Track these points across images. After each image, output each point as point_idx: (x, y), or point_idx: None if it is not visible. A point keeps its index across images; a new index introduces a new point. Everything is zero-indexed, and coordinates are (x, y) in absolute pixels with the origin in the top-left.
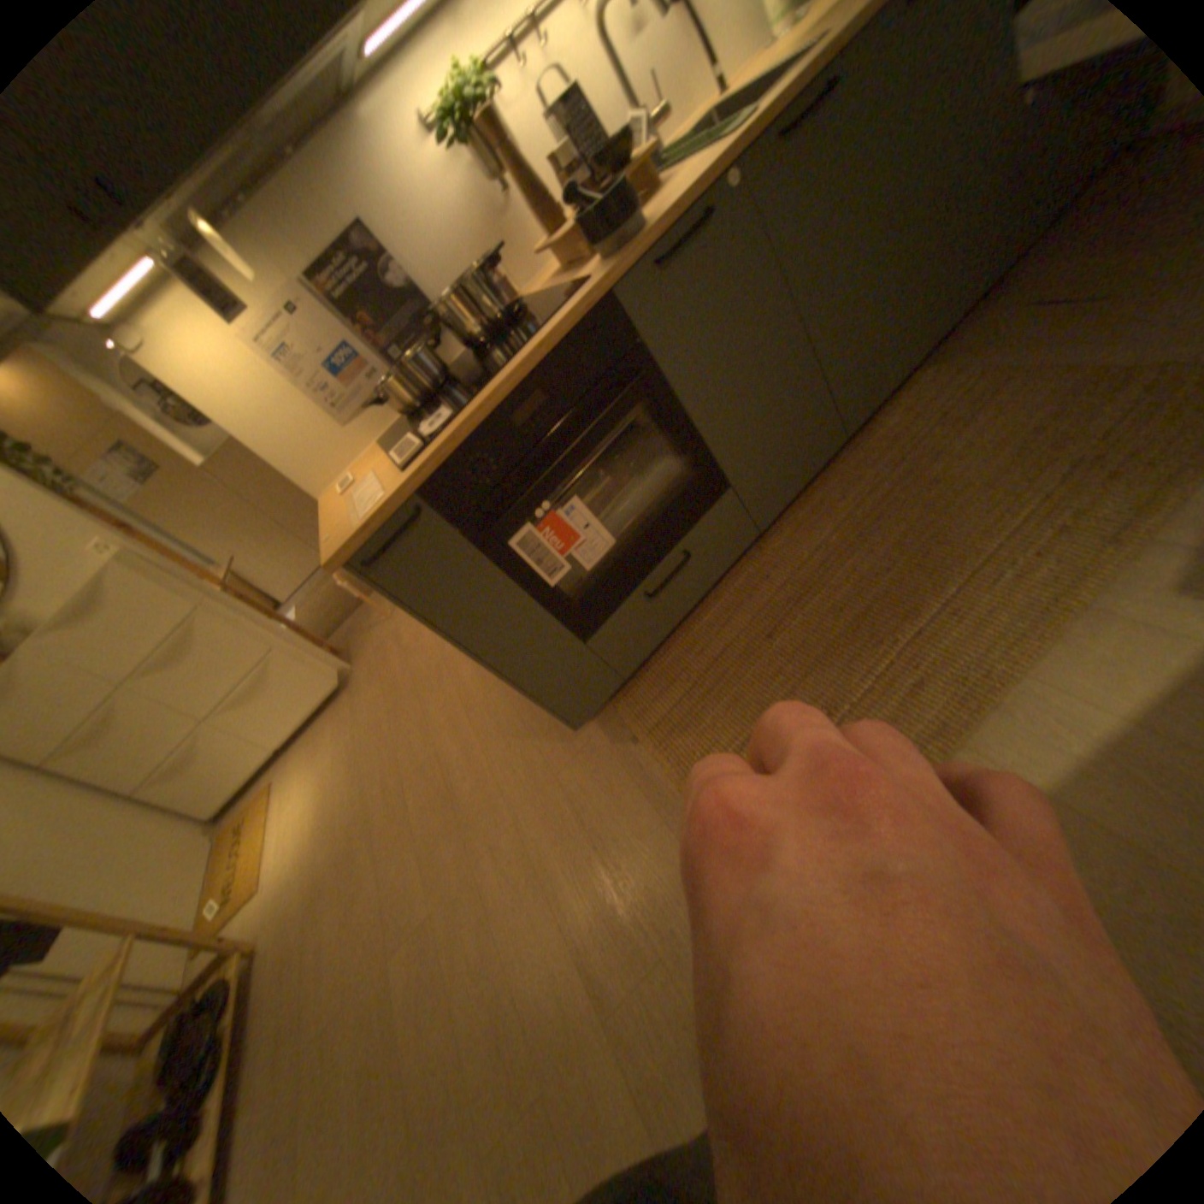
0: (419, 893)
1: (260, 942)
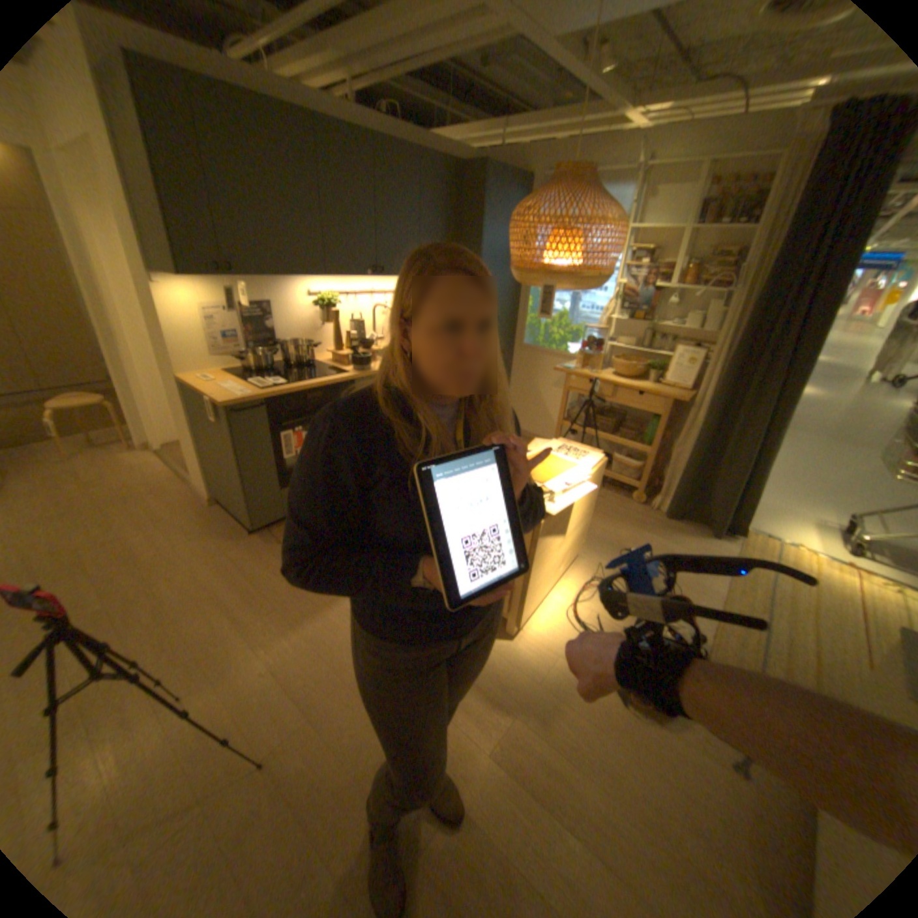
0: (96, 603)
1: None
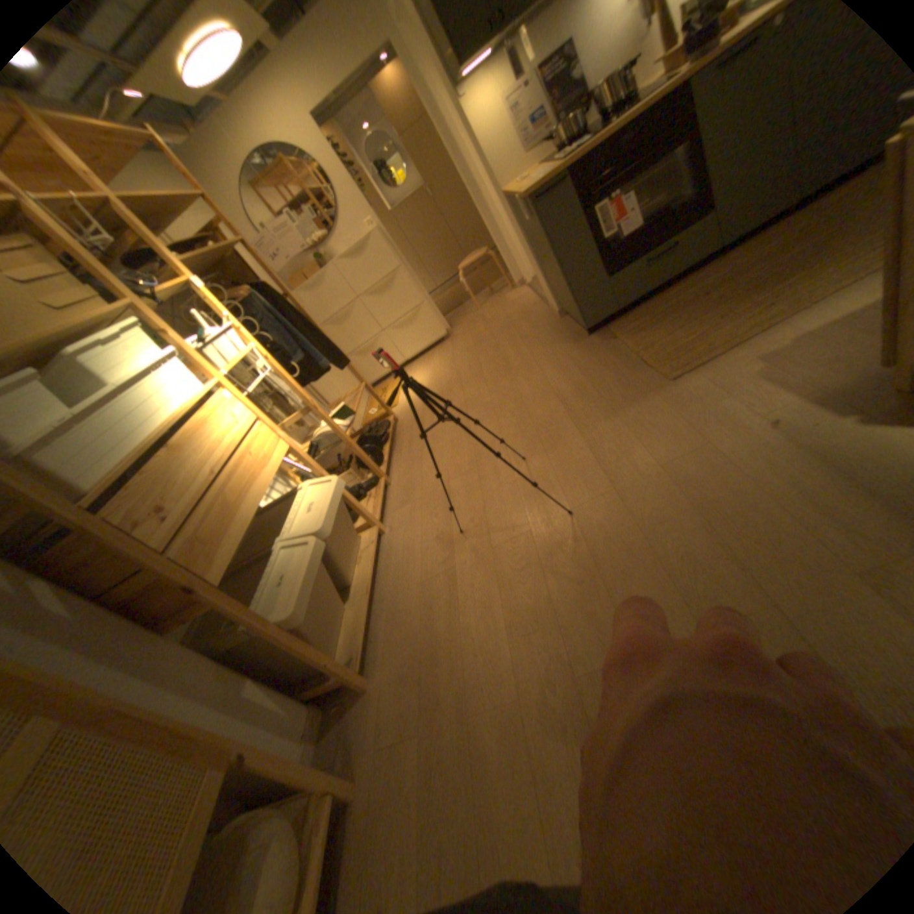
0: (486, 395)
1: (400, 417)
